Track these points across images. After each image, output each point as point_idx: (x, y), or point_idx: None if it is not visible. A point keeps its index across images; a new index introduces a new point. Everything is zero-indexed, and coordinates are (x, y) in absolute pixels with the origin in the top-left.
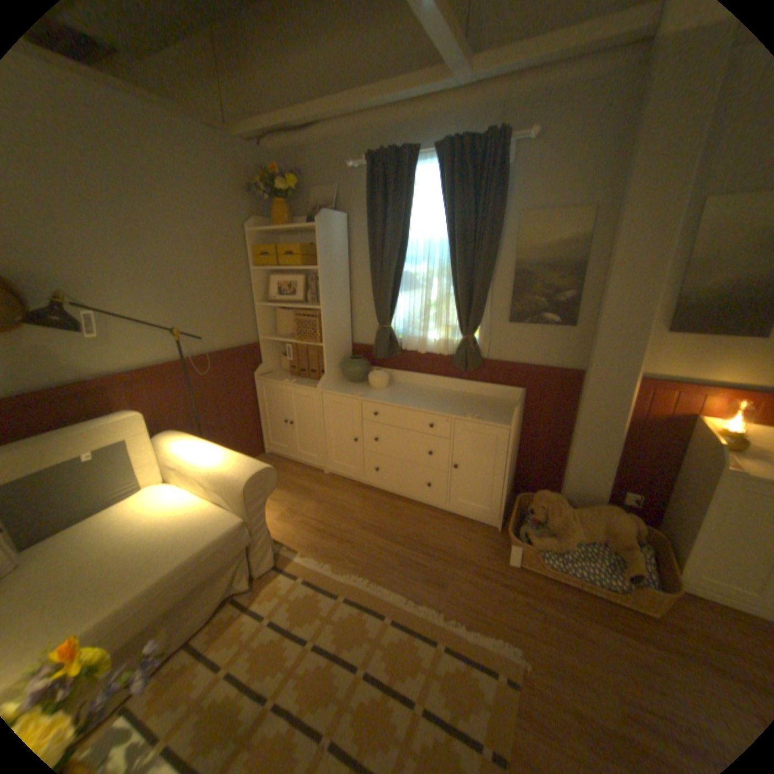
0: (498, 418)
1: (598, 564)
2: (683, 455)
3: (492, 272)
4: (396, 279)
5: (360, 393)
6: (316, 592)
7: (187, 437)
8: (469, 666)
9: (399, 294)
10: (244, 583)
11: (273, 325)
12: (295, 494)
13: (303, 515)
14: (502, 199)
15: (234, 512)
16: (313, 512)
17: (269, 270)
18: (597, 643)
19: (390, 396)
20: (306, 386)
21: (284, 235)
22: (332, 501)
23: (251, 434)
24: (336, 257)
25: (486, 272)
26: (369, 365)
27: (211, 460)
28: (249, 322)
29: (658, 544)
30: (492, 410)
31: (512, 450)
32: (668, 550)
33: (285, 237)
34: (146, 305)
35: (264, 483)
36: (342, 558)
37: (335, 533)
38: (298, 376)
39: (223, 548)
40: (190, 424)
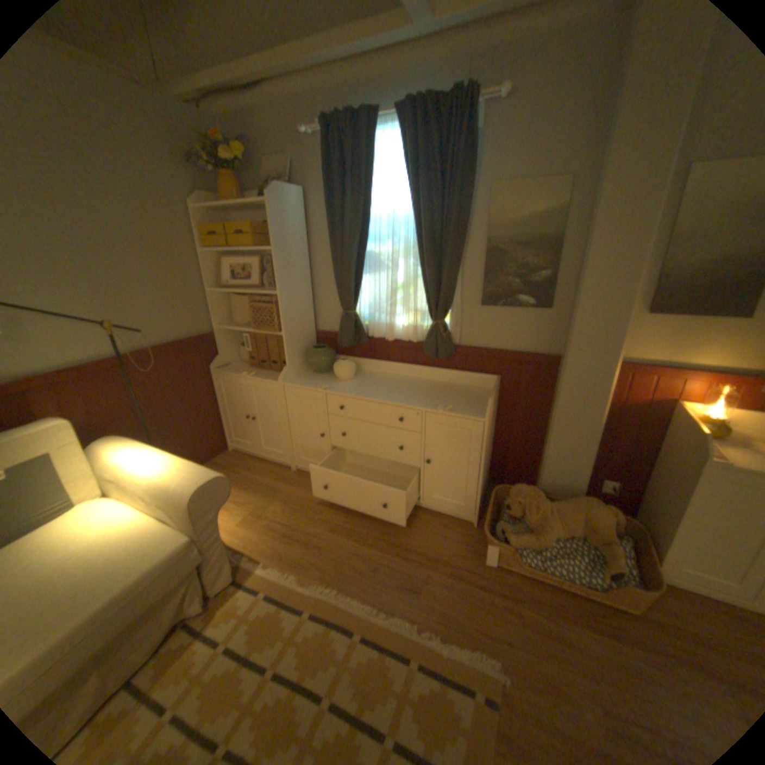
0: (472, 409)
1: (577, 561)
2: (661, 441)
3: (462, 250)
4: (360, 260)
5: (325, 386)
6: (279, 609)
7: (125, 446)
8: (445, 685)
9: (363, 277)
10: (197, 605)
11: (229, 313)
12: (259, 496)
13: (267, 519)
14: (471, 169)
15: (179, 530)
16: (279, 515)
17: (220, 252)
18: (577, 647)
19: (357, 388)
20: (266, 379)
21: (235, 212)
22: (299, 502)
23: (211, 431)
24: (292, 236)
25: (455, 251)
26: (335, 354)
27: (152, 471)
28: (201, 311)
29: (637, 534)
30: (465, 401)
31: (486, 443)
32: (647, 542)
33: (237, 214)
34: (69, 295)
35: (214, 495)
36: (309, 567)
37: (302, 538)
38: (258, 368)
39: (165, 574)
40: (137, 426)
